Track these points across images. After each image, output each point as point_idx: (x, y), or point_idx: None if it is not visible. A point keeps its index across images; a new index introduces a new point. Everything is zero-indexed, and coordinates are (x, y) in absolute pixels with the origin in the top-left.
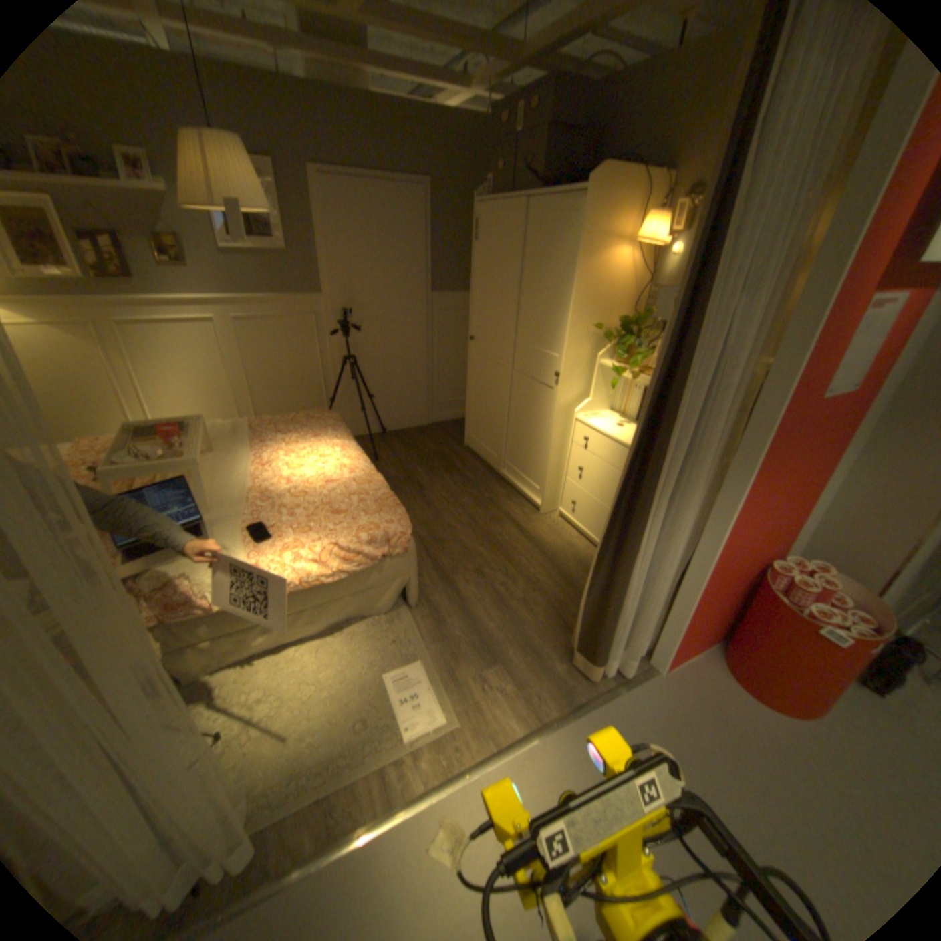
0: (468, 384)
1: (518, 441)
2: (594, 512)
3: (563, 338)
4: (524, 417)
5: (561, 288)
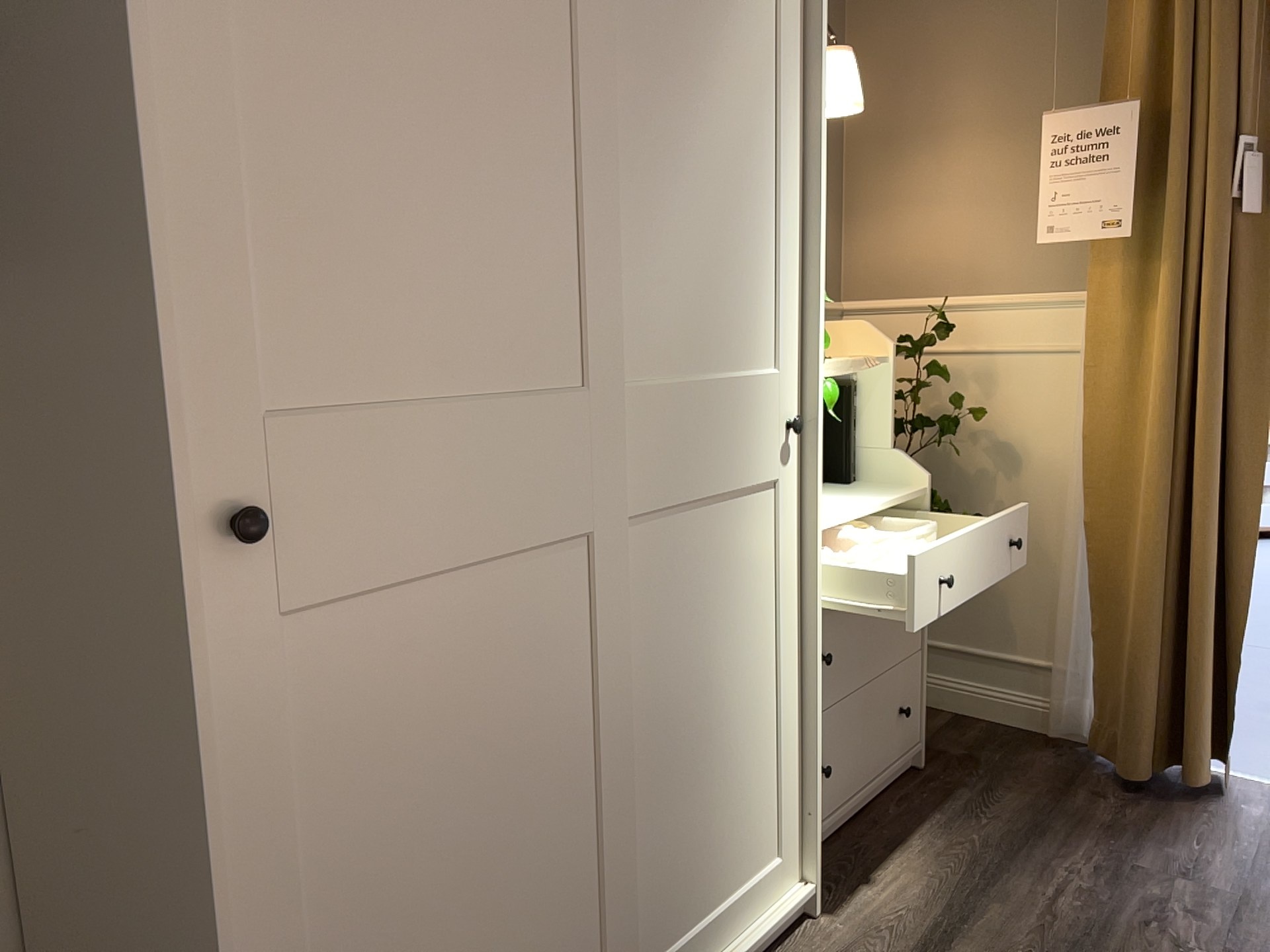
0: (231, 923)
1: (681, 807)
2: (857, 733)
3: (787, 309)
4: (689, 683)
5: (758, 155)
